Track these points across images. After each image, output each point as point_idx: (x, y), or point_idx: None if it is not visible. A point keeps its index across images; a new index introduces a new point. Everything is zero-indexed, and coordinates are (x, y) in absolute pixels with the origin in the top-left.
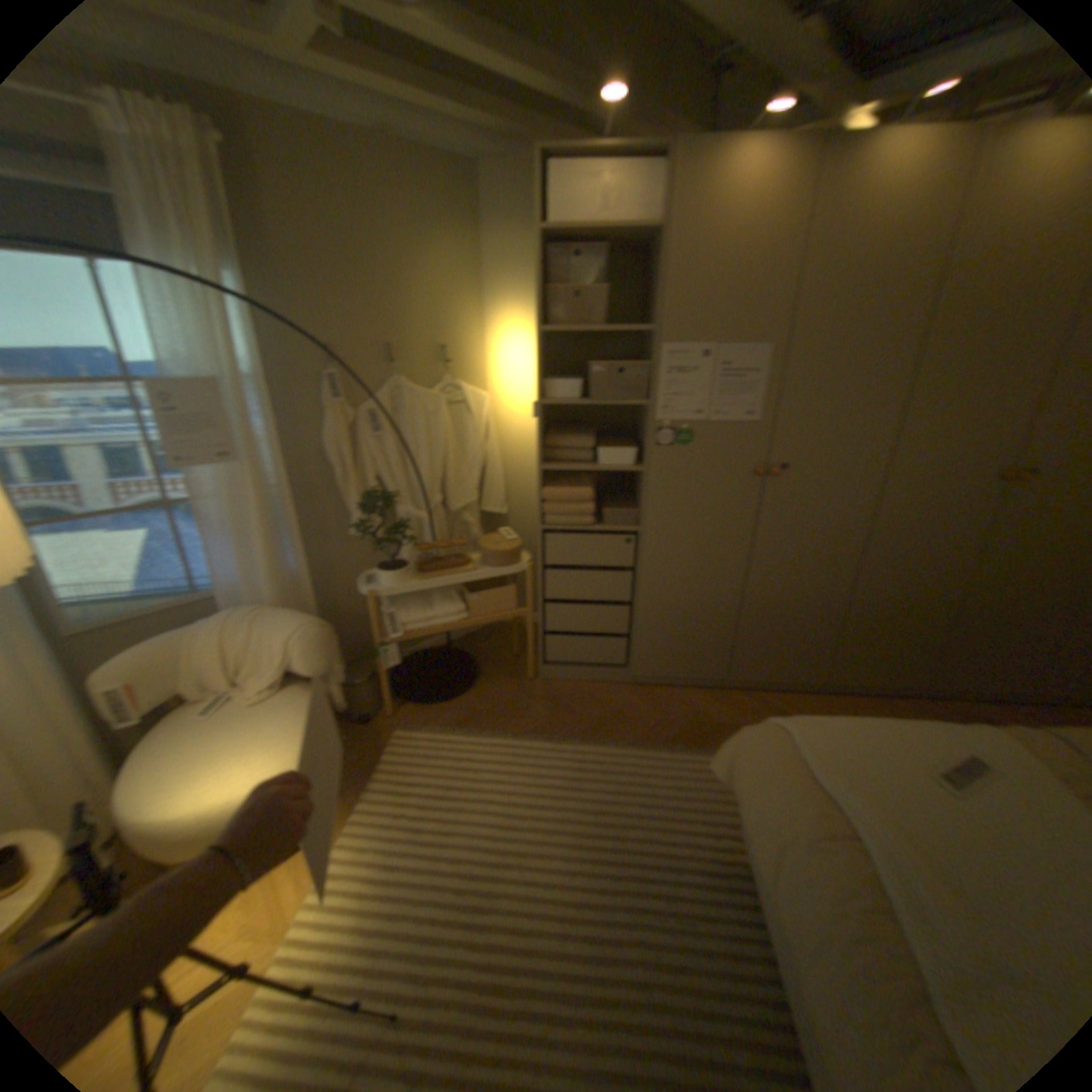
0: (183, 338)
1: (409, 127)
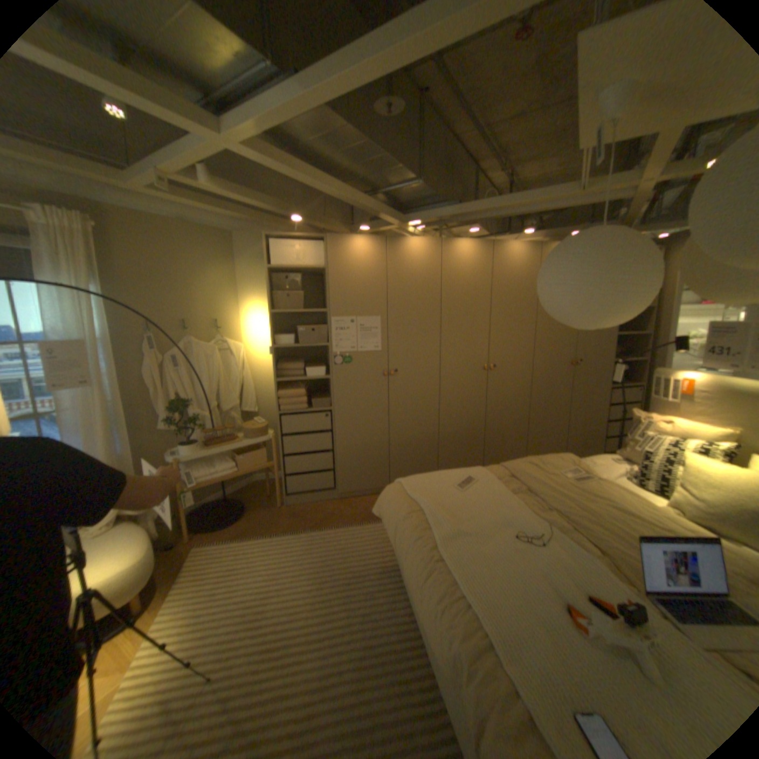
0: (60, 320)
1: (193, 217)
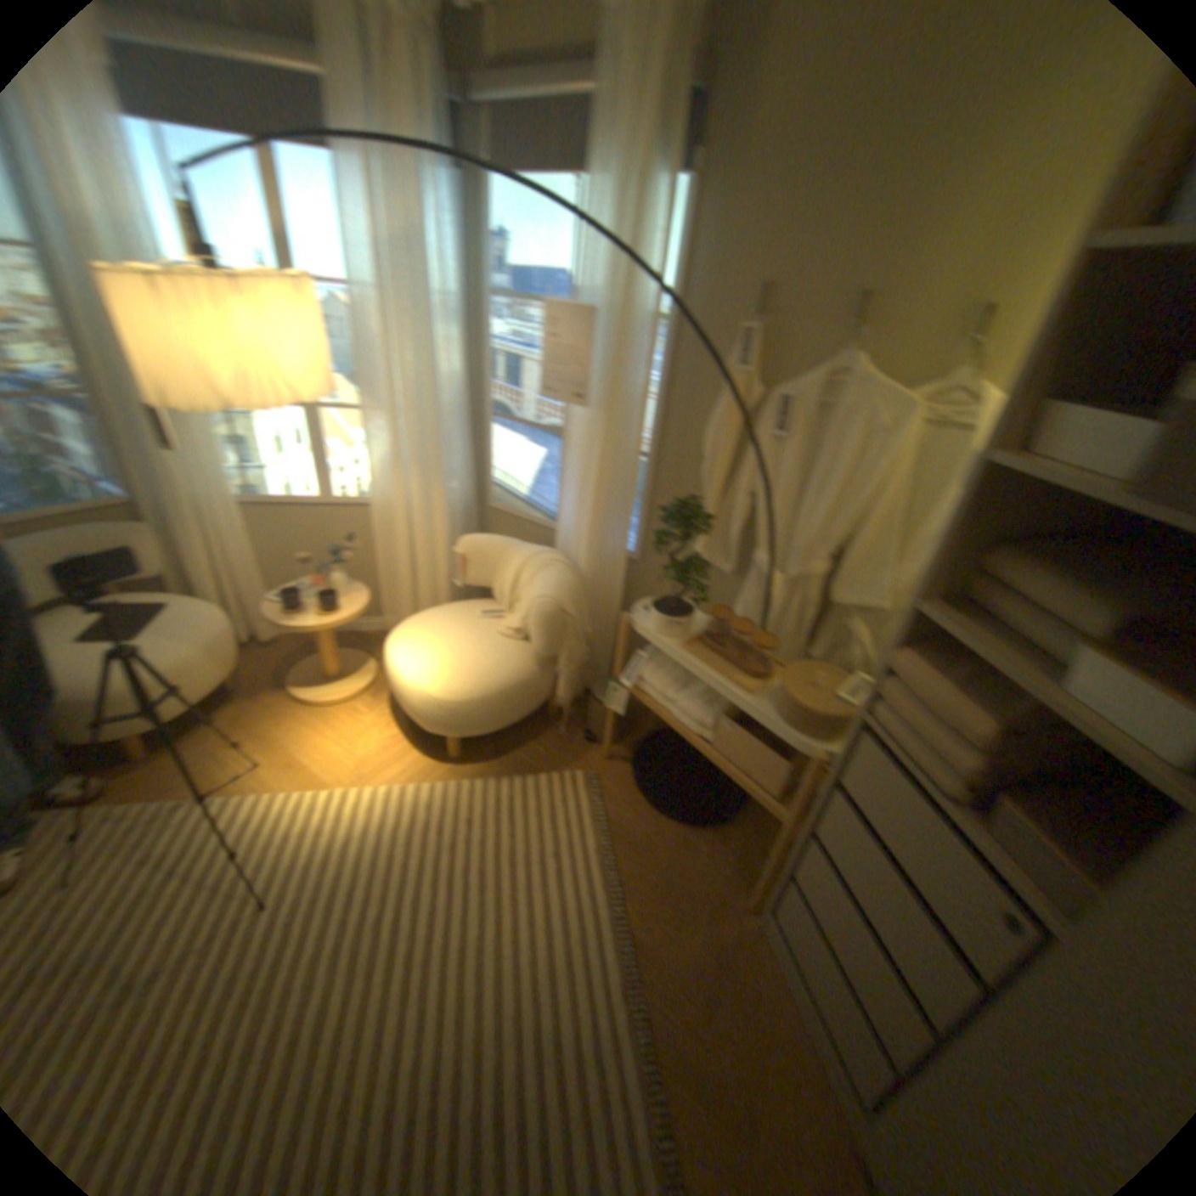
0: (593, 260)
1: None
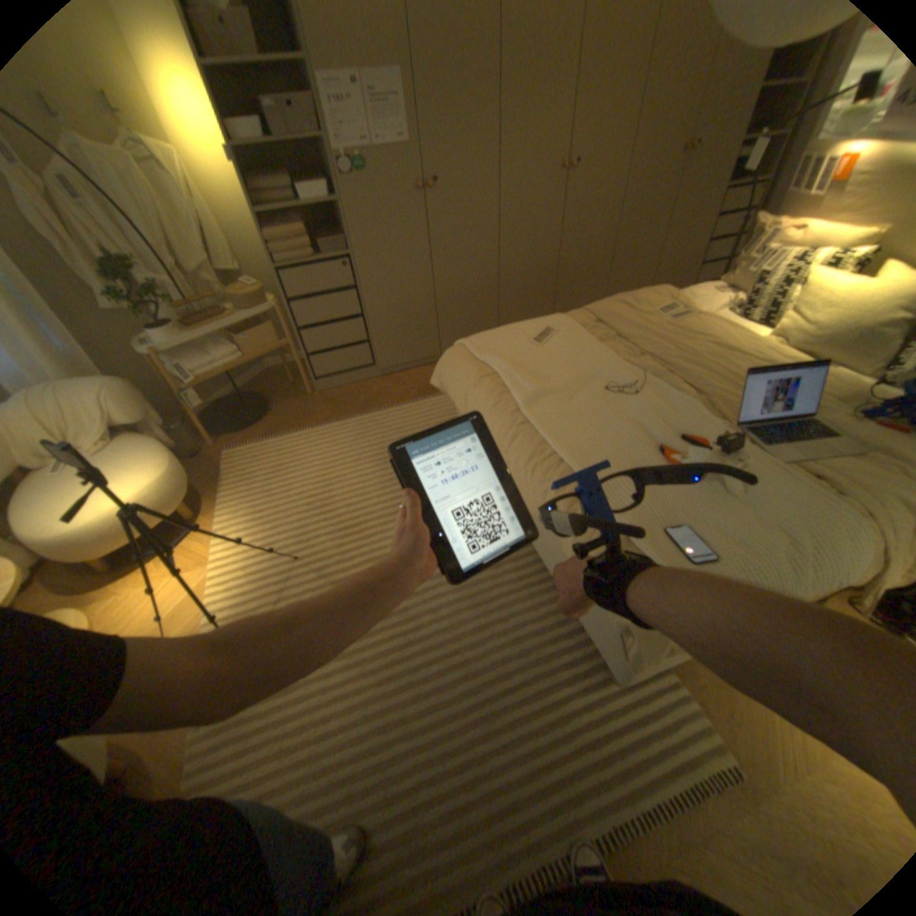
0: None
1: None
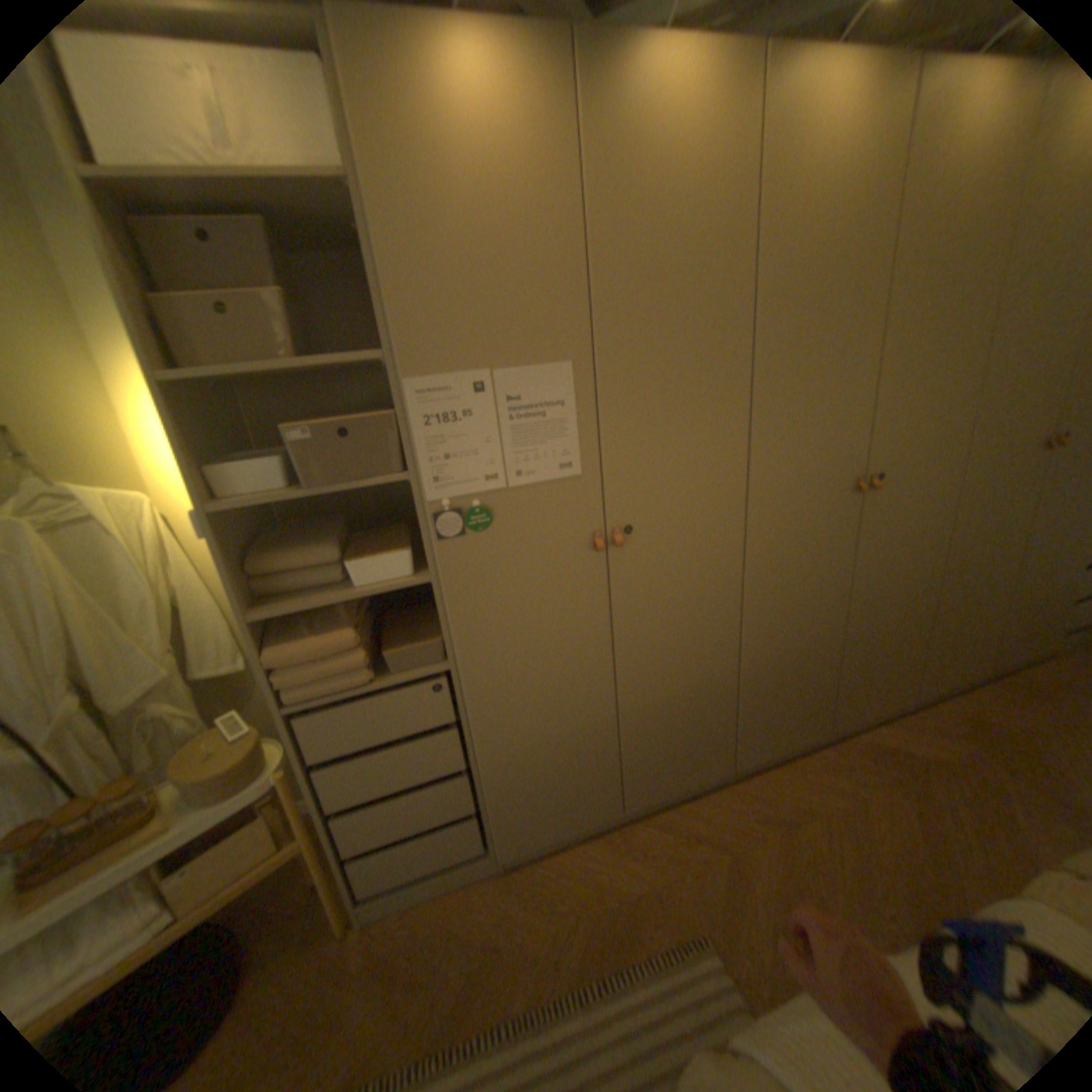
0: None
1: None
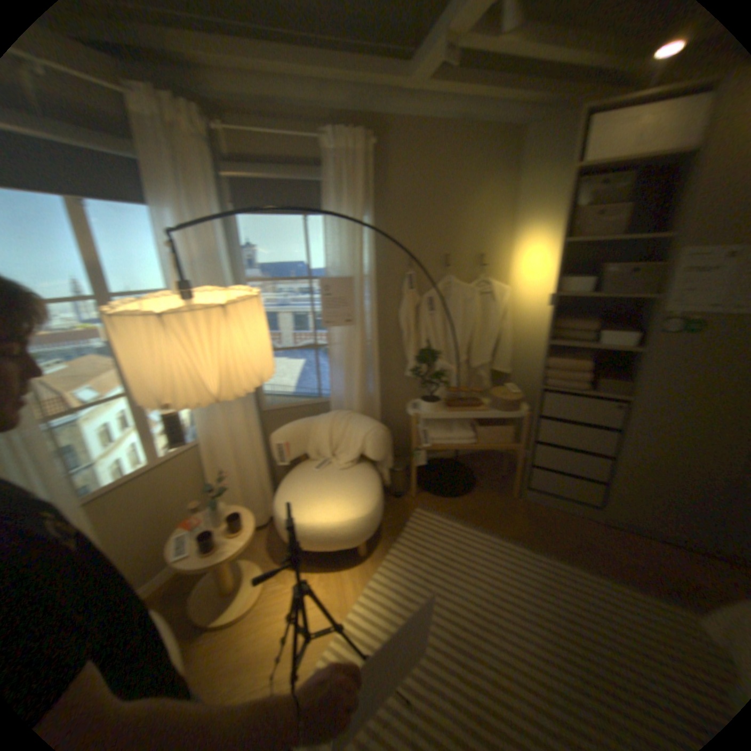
0: (339, 255)
1: (481, 112)
